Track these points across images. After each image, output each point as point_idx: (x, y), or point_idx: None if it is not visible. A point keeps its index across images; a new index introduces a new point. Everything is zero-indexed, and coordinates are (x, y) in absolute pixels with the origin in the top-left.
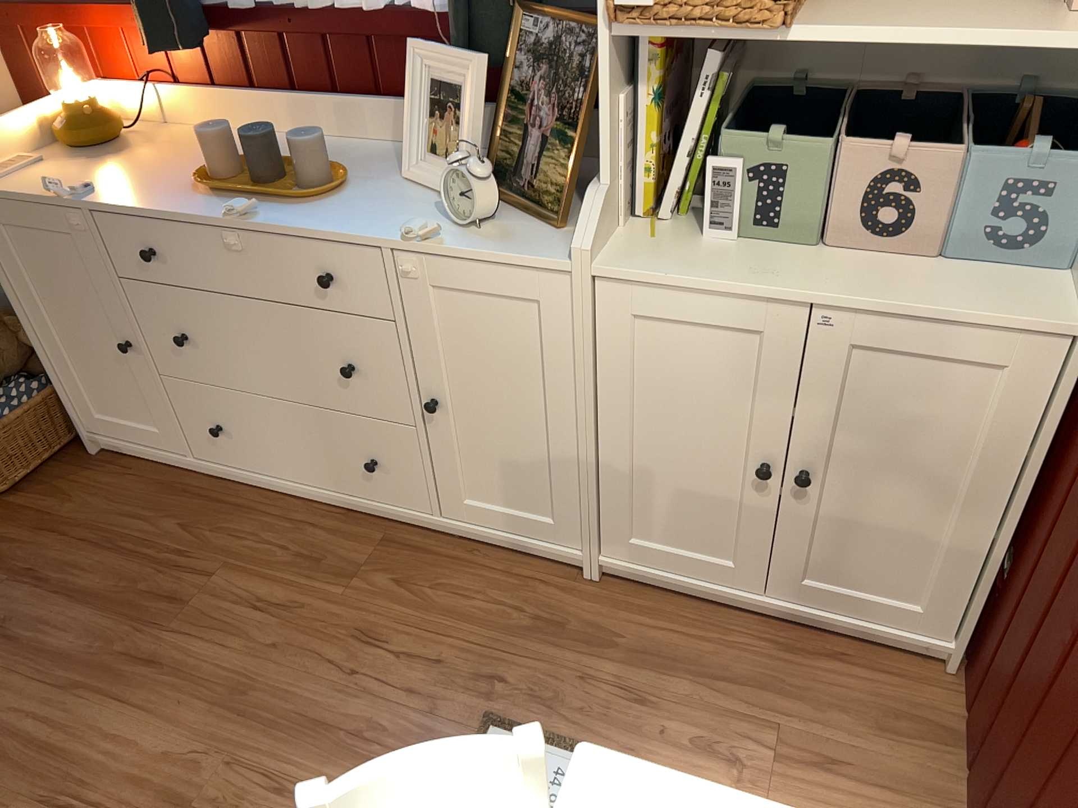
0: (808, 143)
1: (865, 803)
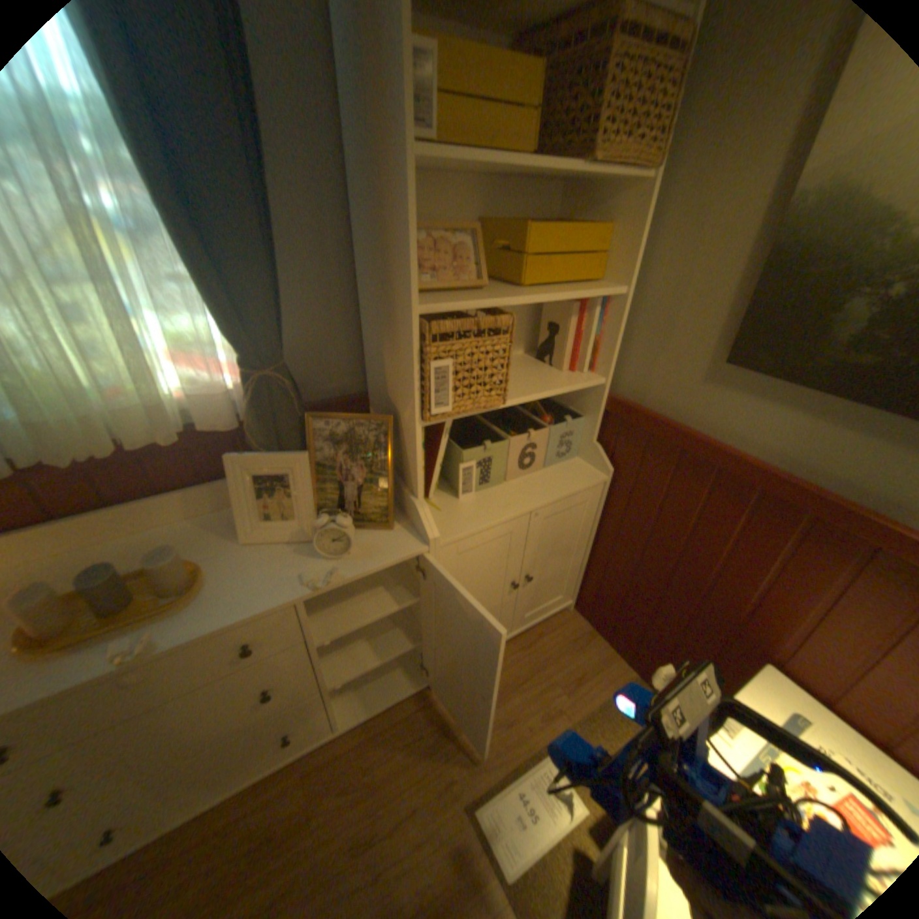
0: (498, 440)
1: (607, 686)
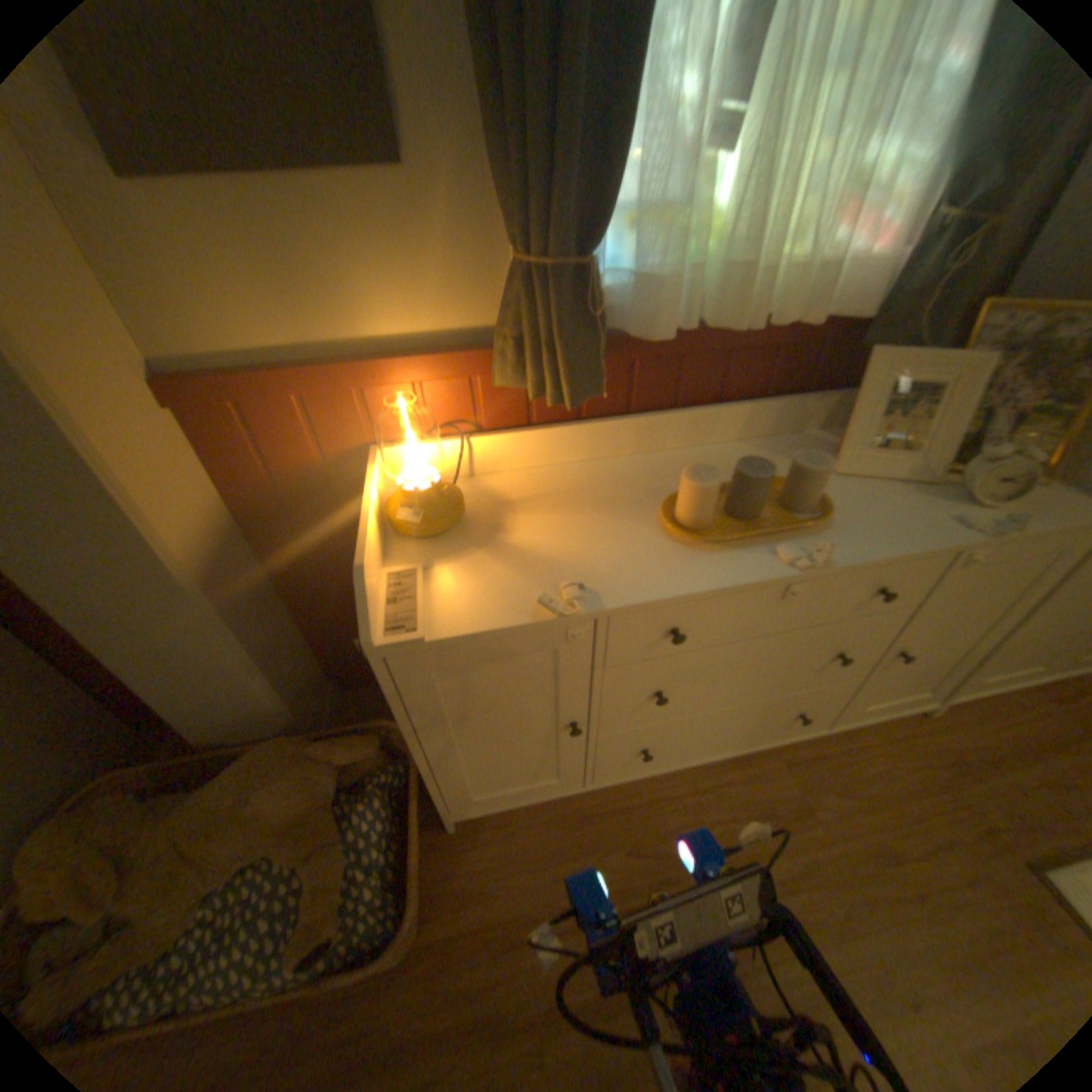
0: None
1: None
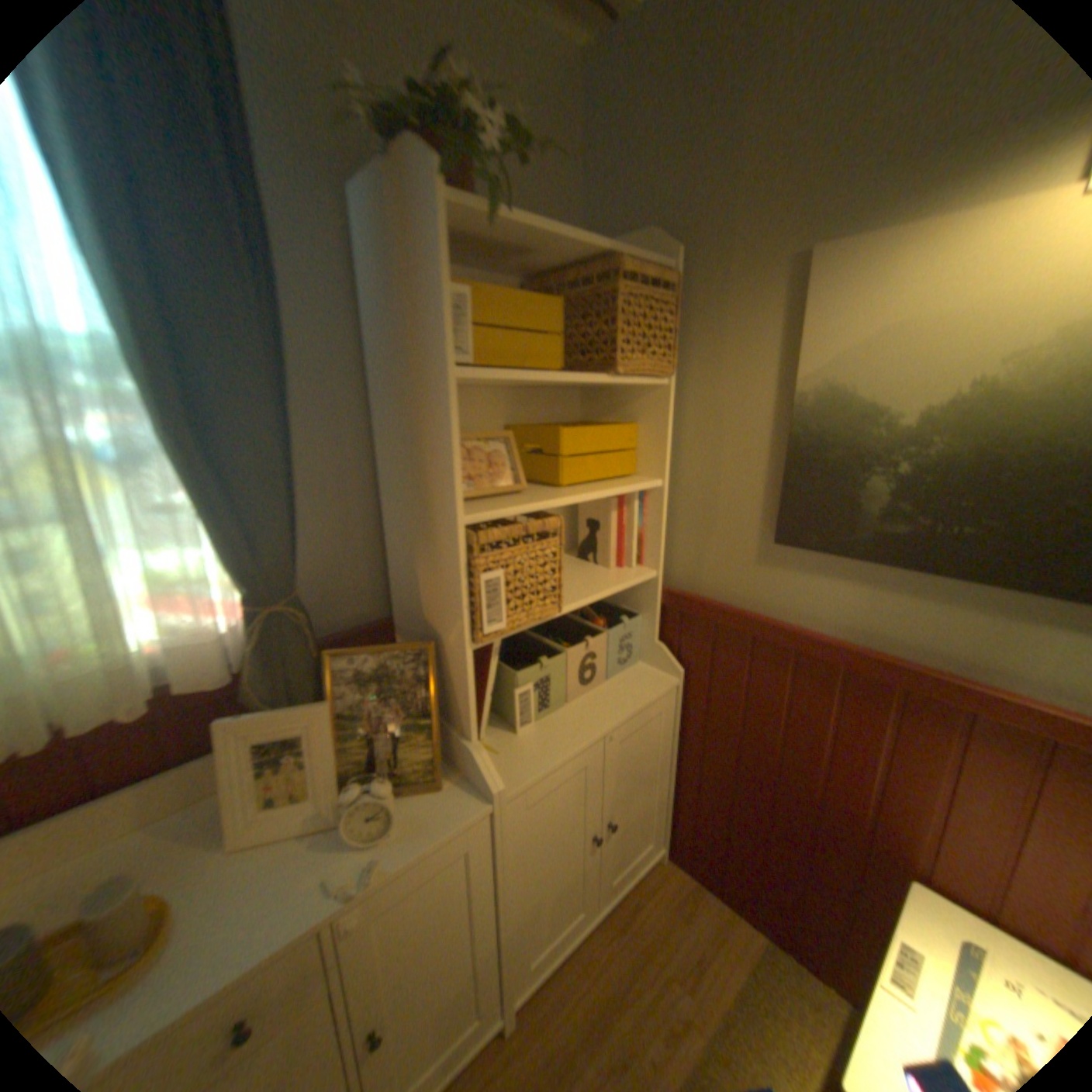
0: (553, 654)
1: (735, 966)
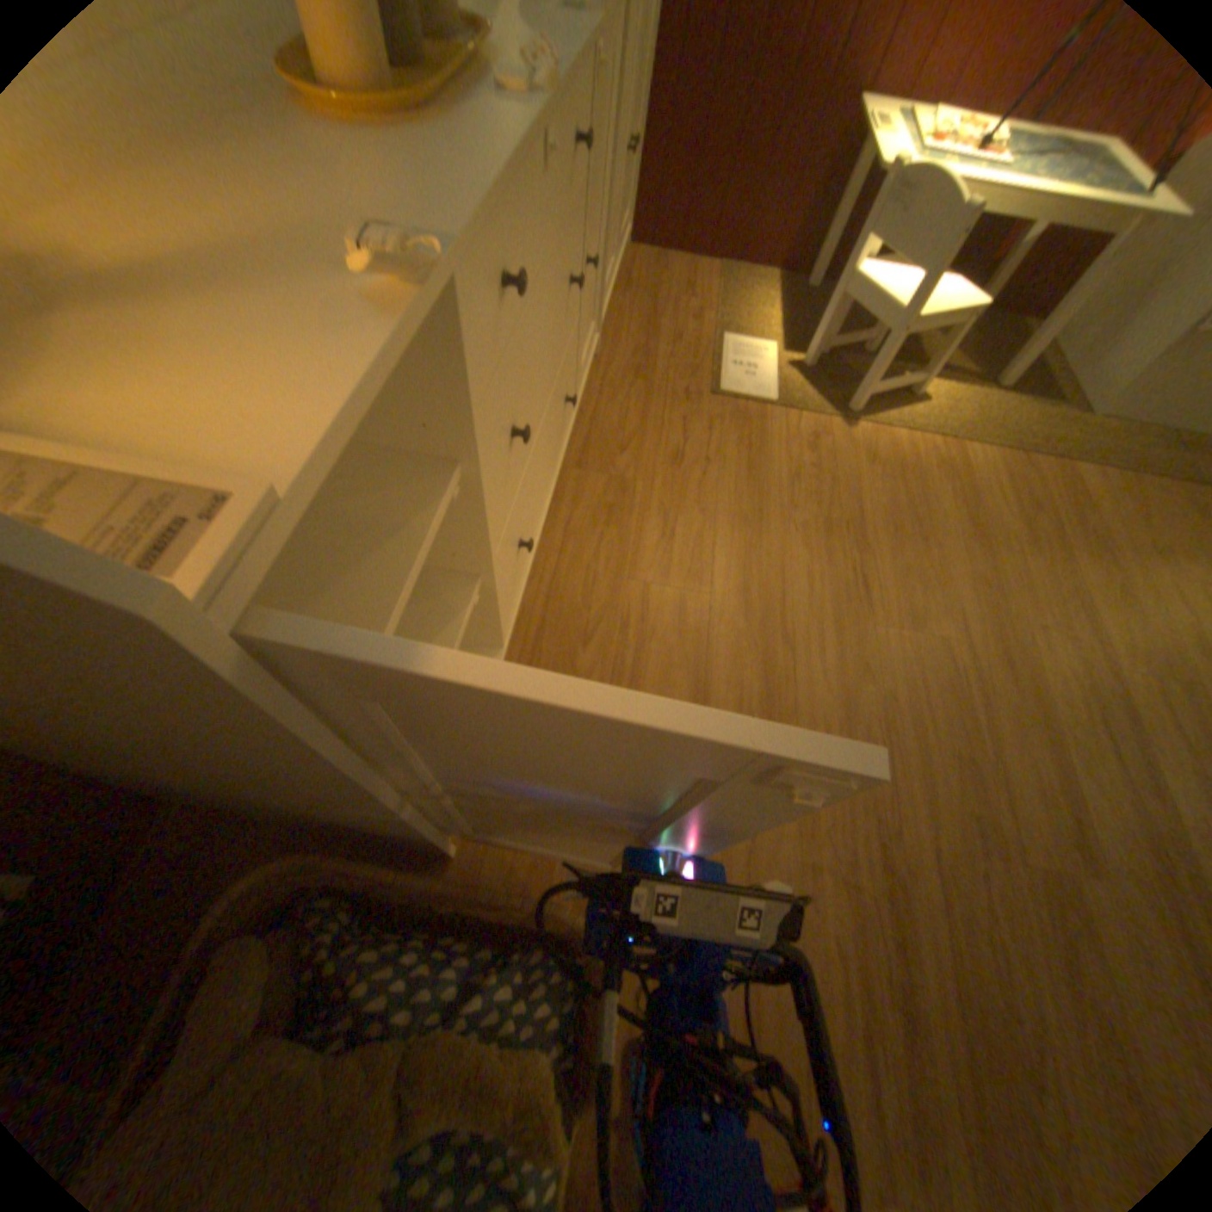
0: None
1: (706, 280)
